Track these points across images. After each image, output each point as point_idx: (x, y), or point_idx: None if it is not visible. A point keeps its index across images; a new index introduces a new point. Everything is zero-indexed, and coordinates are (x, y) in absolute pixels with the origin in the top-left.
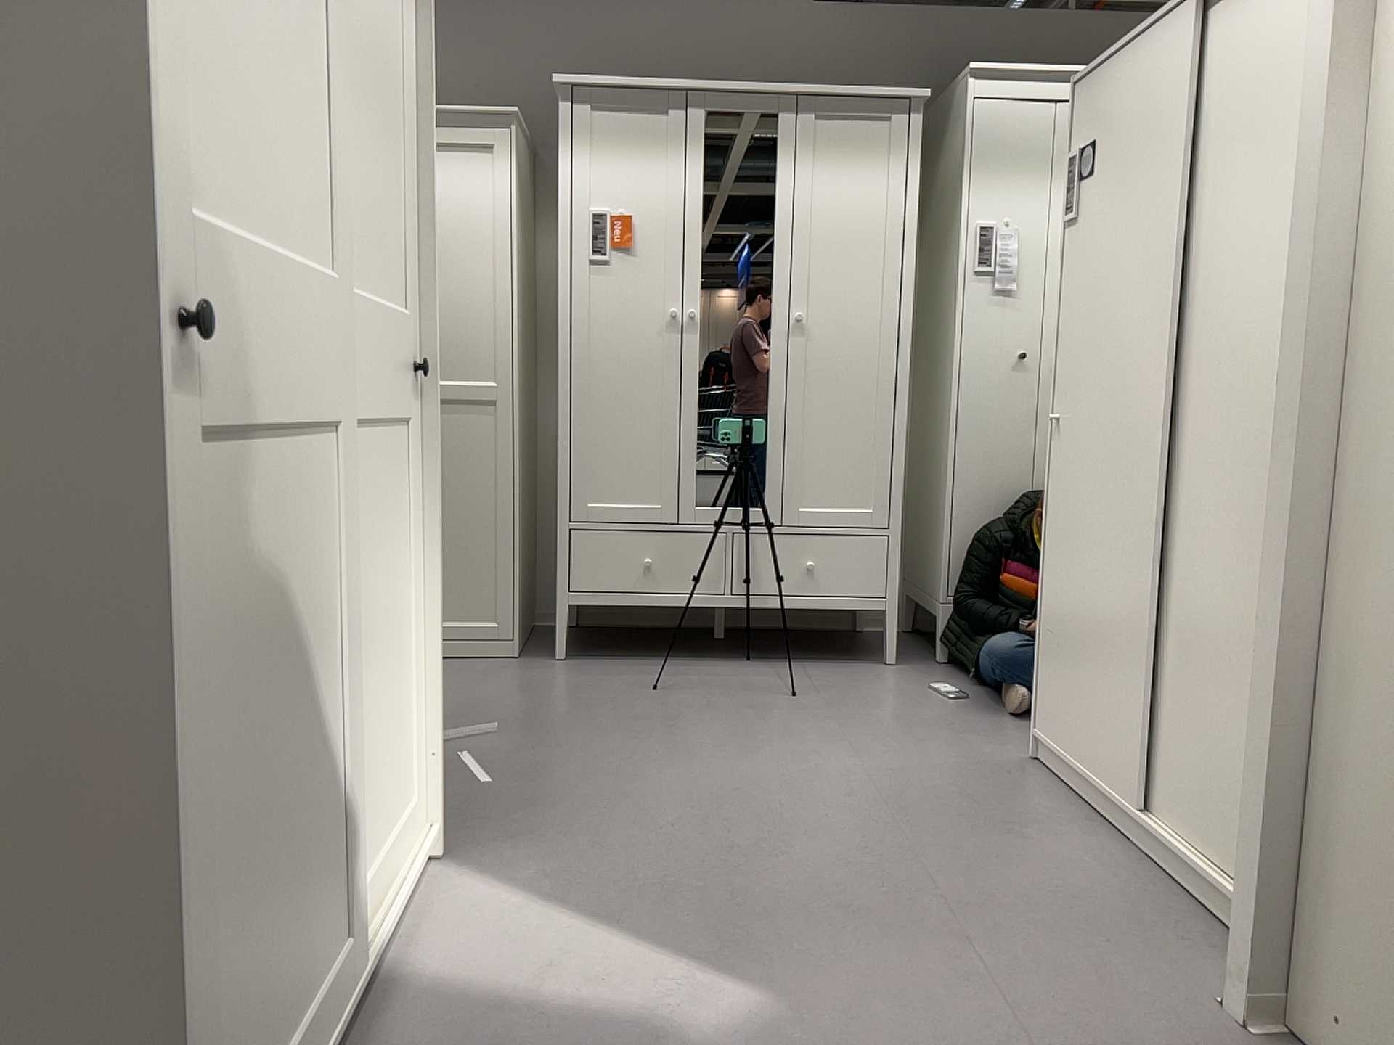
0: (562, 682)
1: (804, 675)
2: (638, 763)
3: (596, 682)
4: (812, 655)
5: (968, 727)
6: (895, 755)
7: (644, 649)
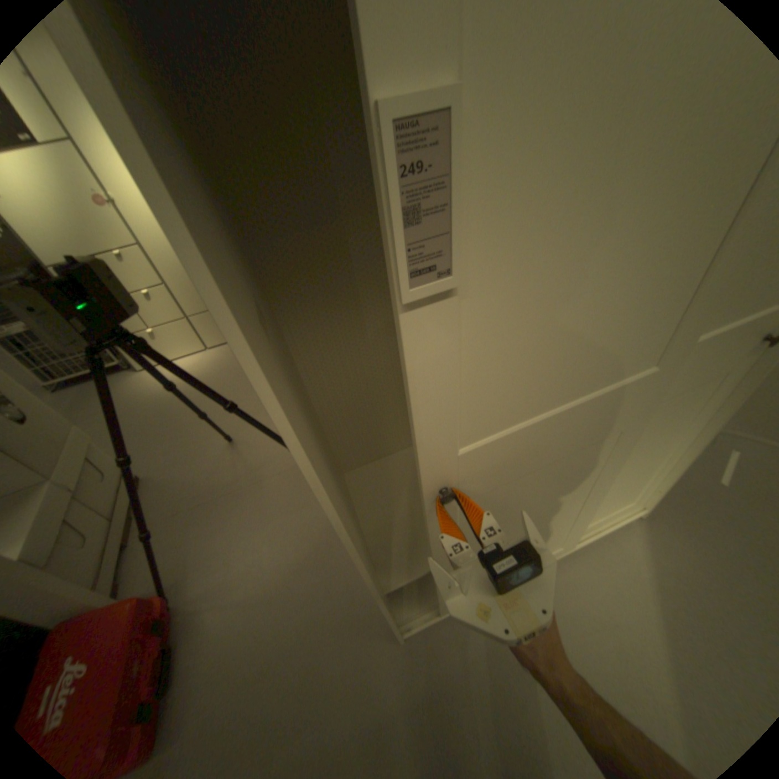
0: None
1: None
2: None
3: None
4: None
5: None
6: None
7: None
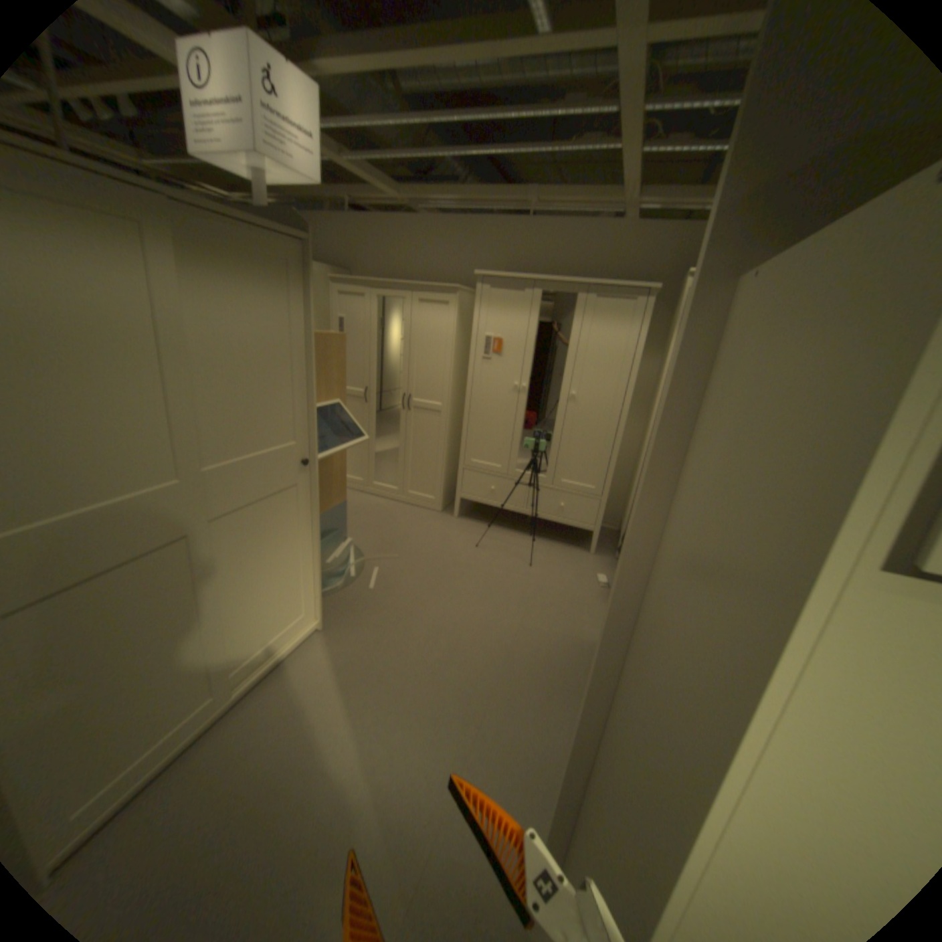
0: (446, 532)
1: (546, 552)
2: (434, 592)
3: (458, 535)
4: (561, 538)
5: (591, 609)
6: (541, 619)
7: (494, 517)
